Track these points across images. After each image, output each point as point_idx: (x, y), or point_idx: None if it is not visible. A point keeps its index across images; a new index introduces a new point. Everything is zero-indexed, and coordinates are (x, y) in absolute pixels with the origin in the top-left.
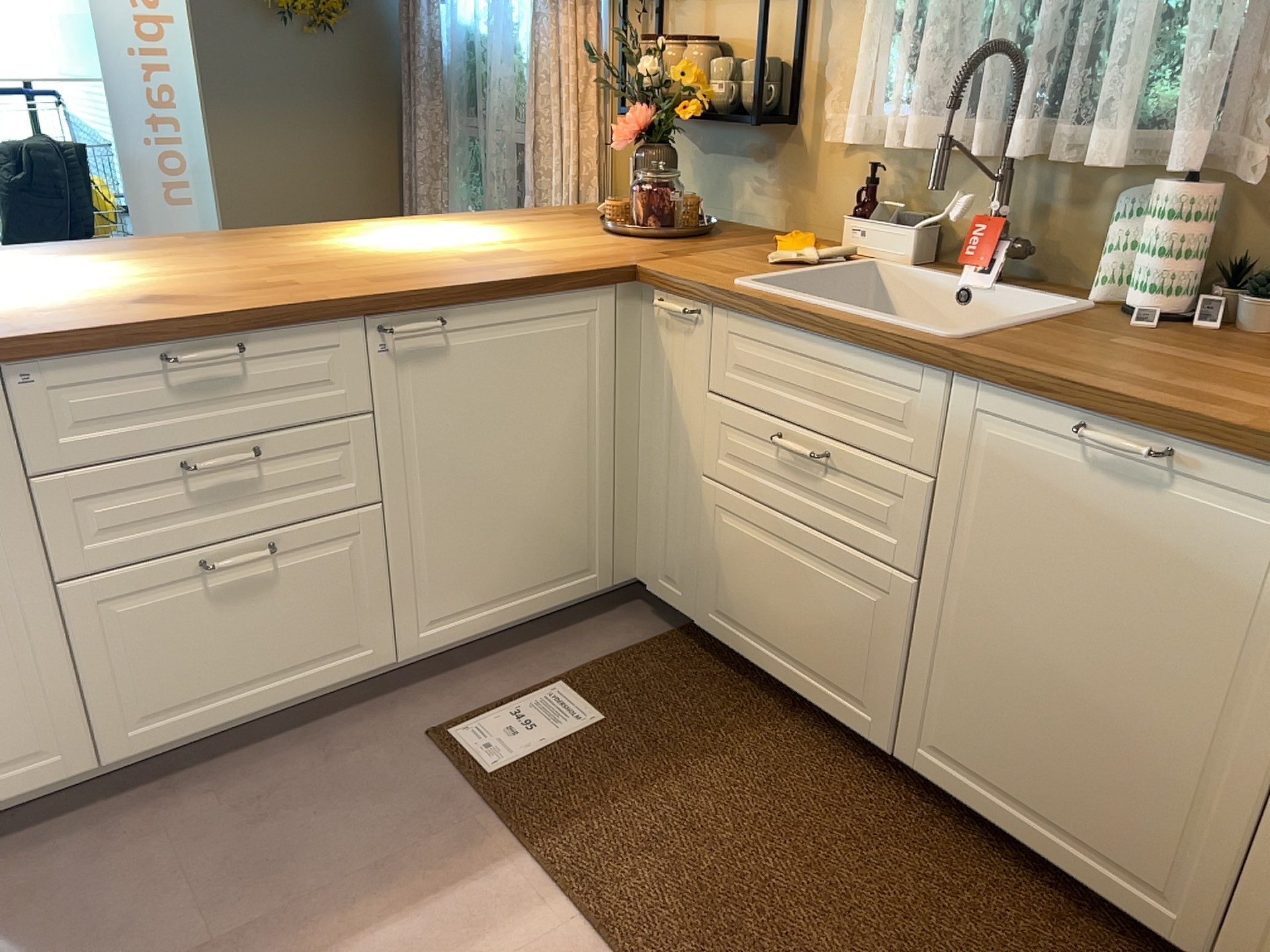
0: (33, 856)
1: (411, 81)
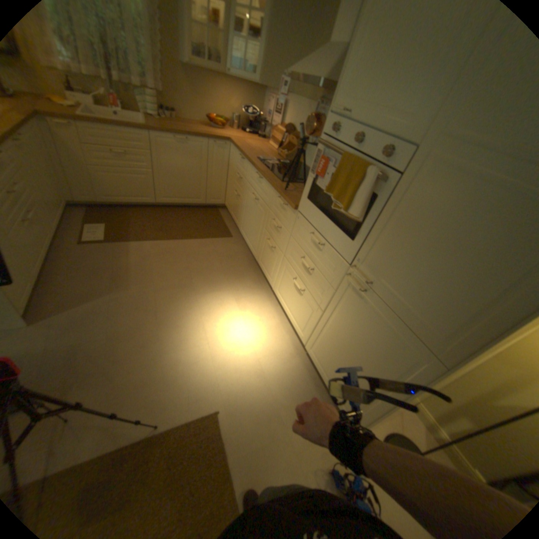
0: (43, 305)
1: None
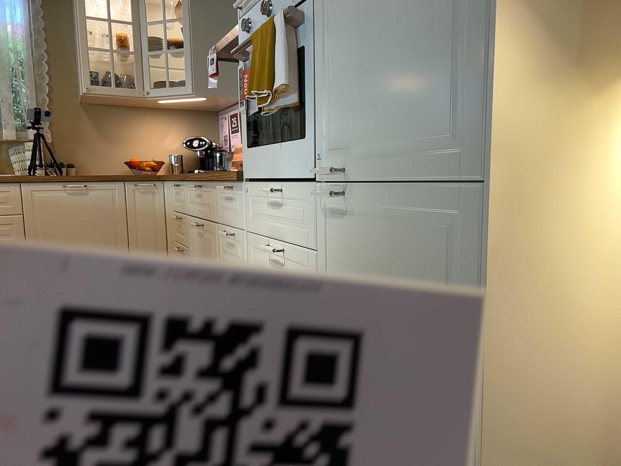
0: None
1: None
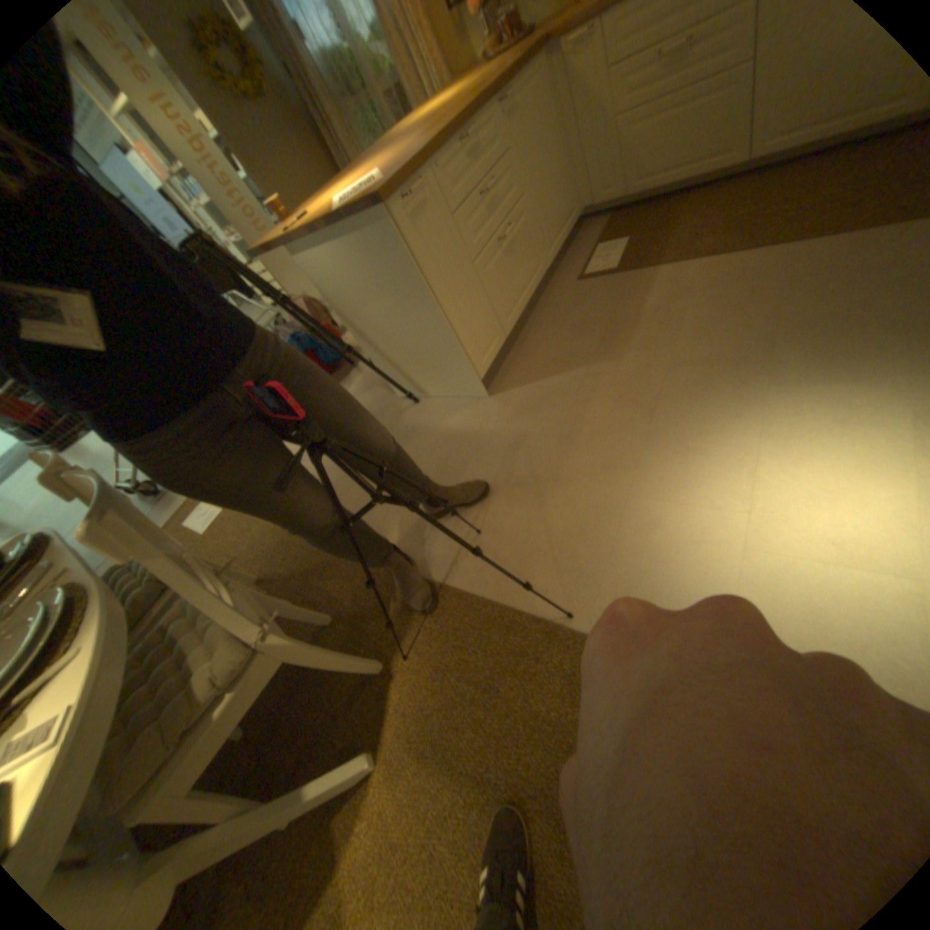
0: (512, 371)
1: (310, 99)
